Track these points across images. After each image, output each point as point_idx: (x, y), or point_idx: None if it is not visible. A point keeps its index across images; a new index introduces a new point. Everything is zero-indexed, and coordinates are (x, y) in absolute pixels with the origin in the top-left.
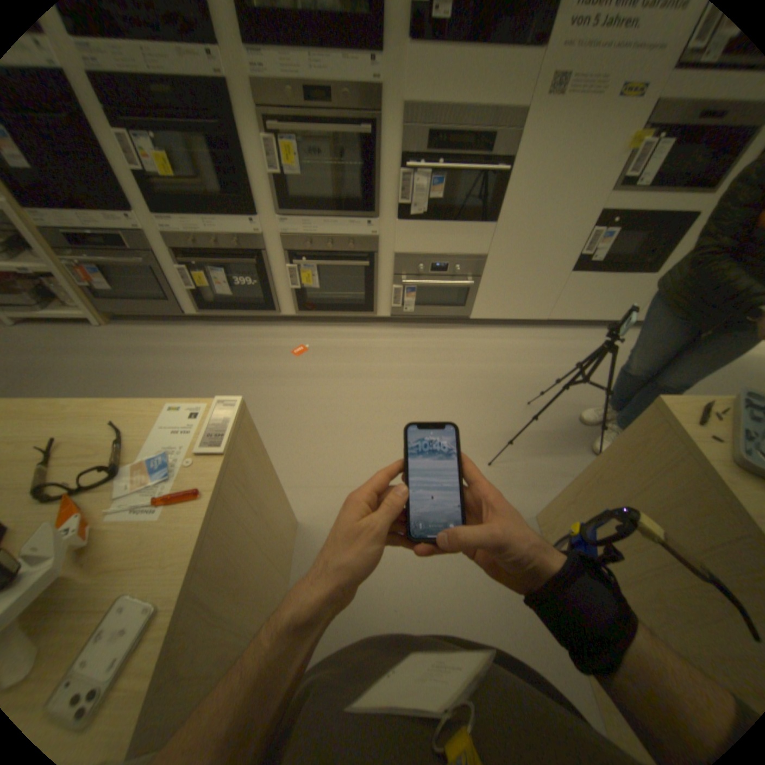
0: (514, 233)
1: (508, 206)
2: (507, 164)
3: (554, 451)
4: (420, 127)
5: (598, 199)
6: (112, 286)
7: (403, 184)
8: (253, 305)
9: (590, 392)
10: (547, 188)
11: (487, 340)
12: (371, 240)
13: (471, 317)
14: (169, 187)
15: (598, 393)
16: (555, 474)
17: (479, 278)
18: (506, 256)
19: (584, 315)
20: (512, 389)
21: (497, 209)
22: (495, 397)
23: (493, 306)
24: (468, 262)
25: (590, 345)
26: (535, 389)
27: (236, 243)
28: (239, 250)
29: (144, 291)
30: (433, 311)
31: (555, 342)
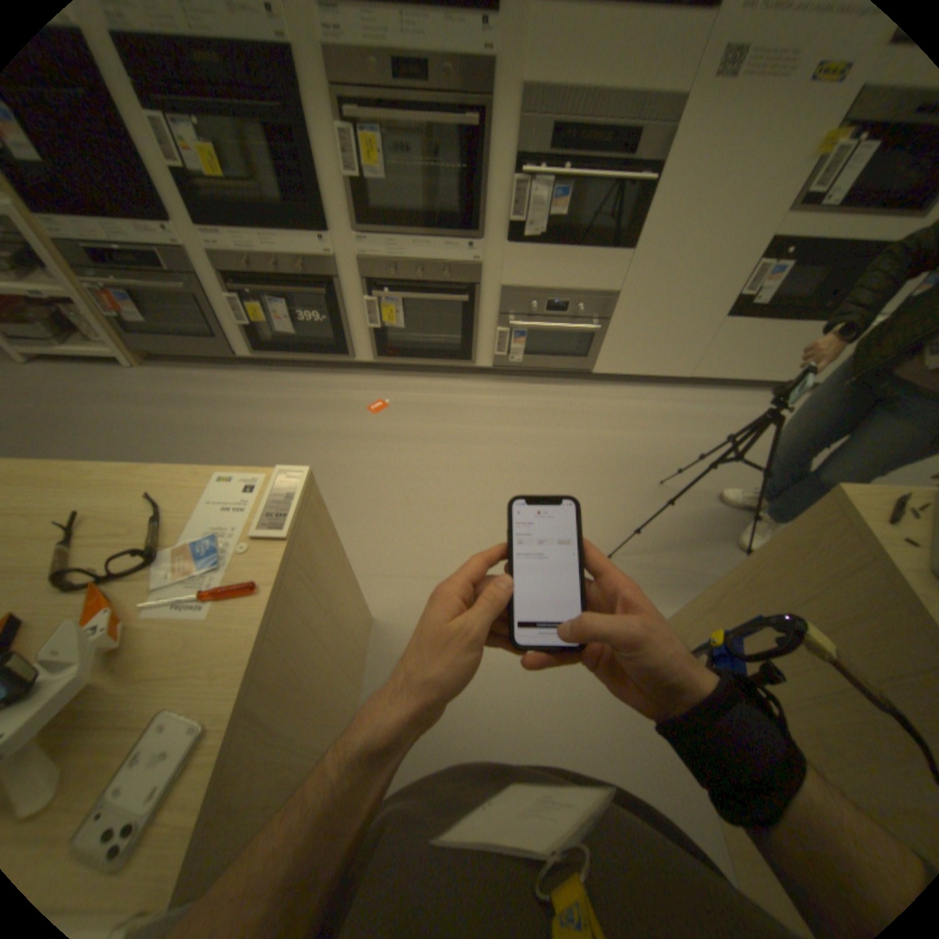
0: (656, 264)
1: (652, 228)
2: (653, 172)
3: (691, 543)
4: (543, 118)
5: (769, 222)
6: (145, 318)
7: (517, 195)
8: (321, 347)
9: (739, 470)
10: (704, 205)
11: (613, 401)
12: (472, 268)
13: (594, 371)
14: (216, 190)
15: (750, 473)
16: (691, 572)
17: (608, 322)
18: (644, 294)
19: (737, 373)
20: (641, 464)
21: (636, 231)
22: (620, 473)
23: (622, 357)
24: (594, 300)
25: (742, 412)
26: (671, 465)
27: (300, 267)
28: (304, 276)
29: (186, 325)
30: (546, 362)
31: (699, 407)
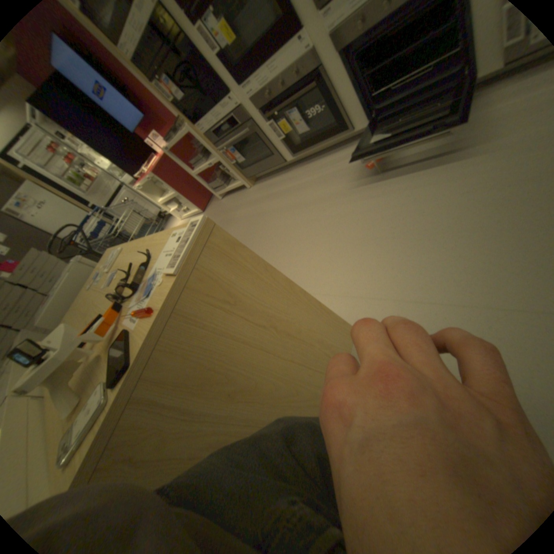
0: None
1: None
2: None
3: None
4: None
5: None
6: (248, 156)
7: None
8: (331, 129)
9: None
10: None
11: None
12: None
13: None
14: (246, 50)
15: None
16: None
17: None
18: None
19: None
20: None
21: None
22: None
23: None
24: None
25: None
26: None
27: (296, 70)
28: (301, 76)
29: (266, 152)
30: None
31: None
